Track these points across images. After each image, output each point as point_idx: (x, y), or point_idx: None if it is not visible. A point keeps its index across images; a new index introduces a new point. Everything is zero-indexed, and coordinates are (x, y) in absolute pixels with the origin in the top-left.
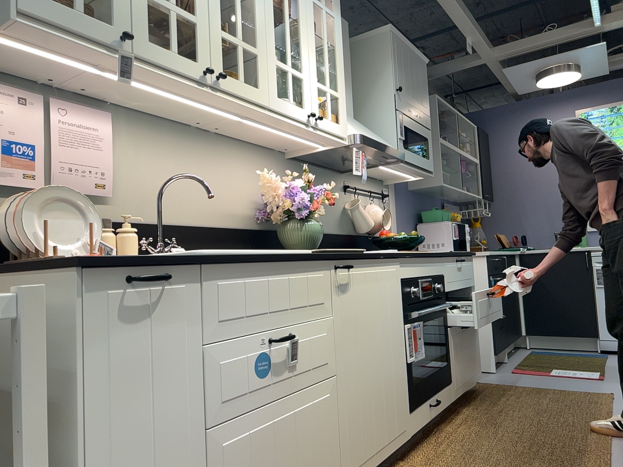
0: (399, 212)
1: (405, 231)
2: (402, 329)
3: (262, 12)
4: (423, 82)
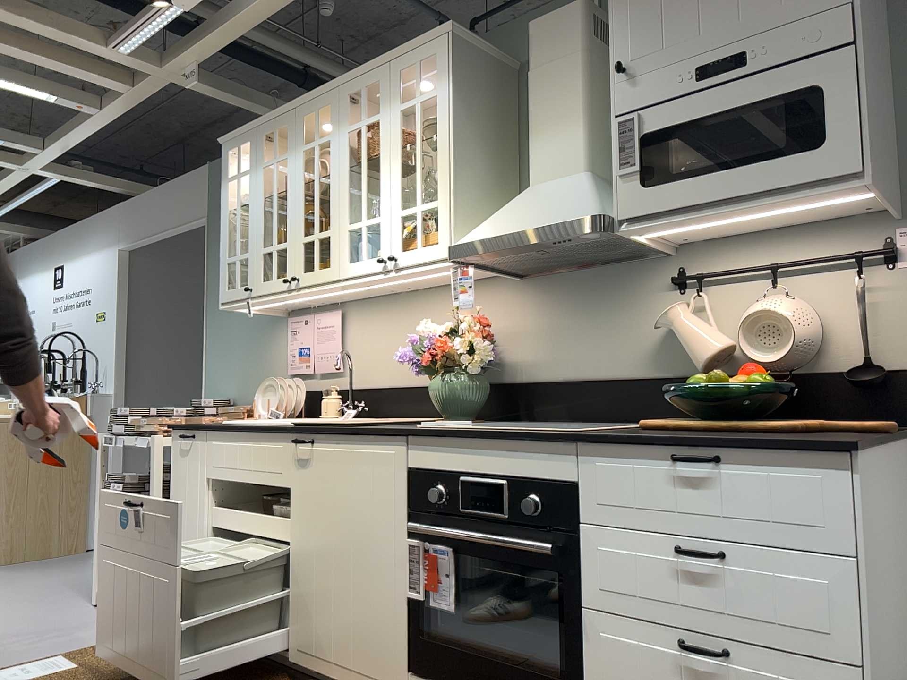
0: None
1: None
2: (398, 542)
3: (335, 188)
4: None
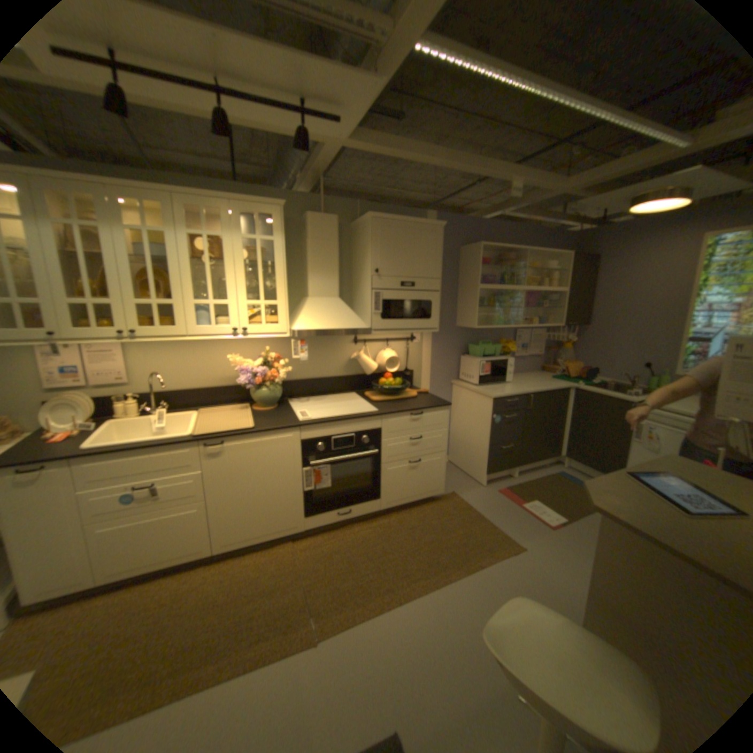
0: (433, 348)
1: (442, 362)
2: (296, 472)
3: (175, 271)
4: (429, 248)
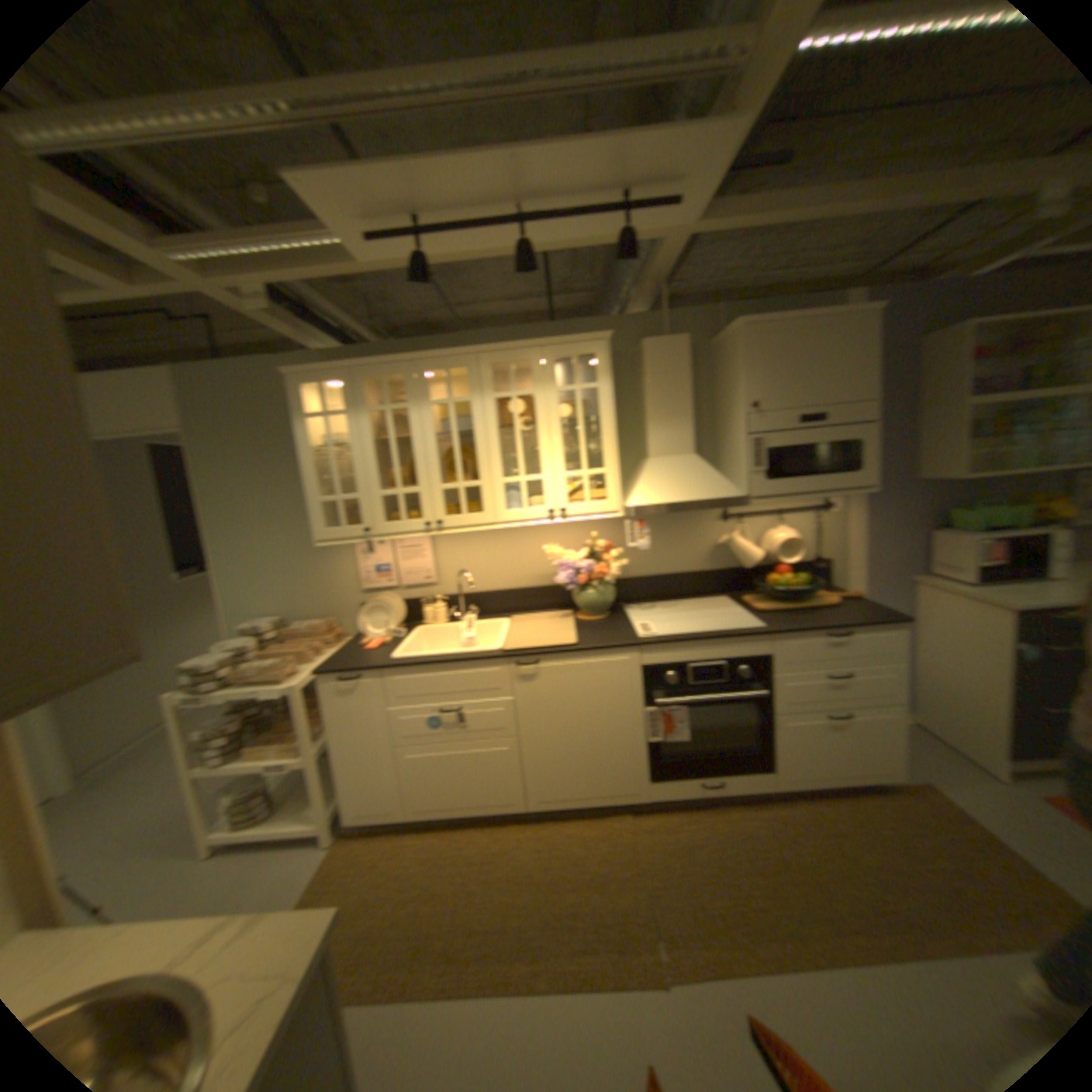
0: (874, 520)
1: (893, 544)
2: (639, 712)
3: (486, 446)
4: (854, 351)
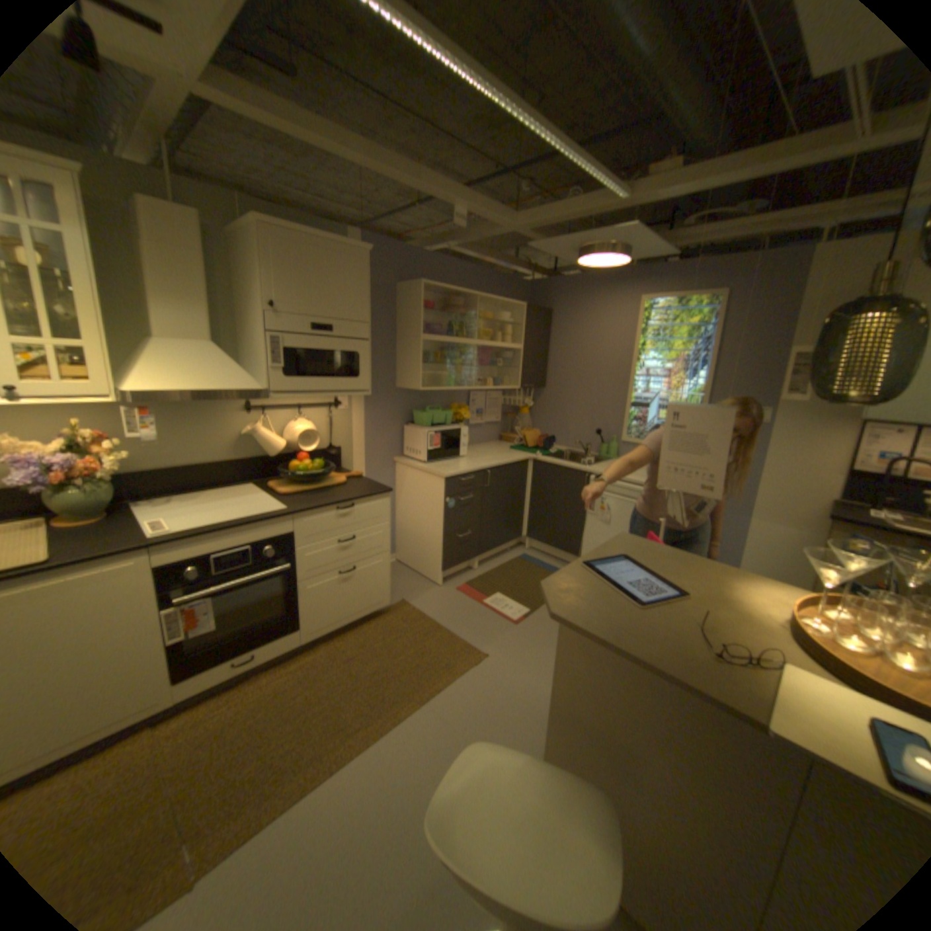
0: (369, 417)
1: (381, 435)
2: (150, 619)
3: None
4: (352, 279)
